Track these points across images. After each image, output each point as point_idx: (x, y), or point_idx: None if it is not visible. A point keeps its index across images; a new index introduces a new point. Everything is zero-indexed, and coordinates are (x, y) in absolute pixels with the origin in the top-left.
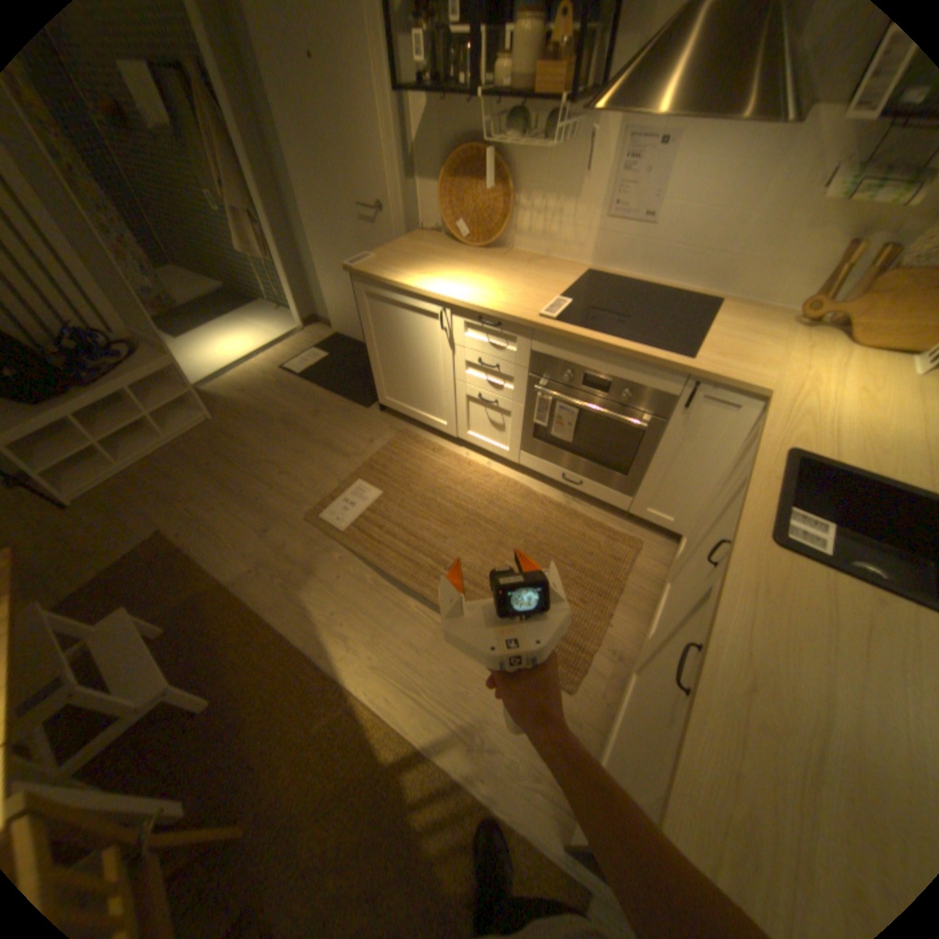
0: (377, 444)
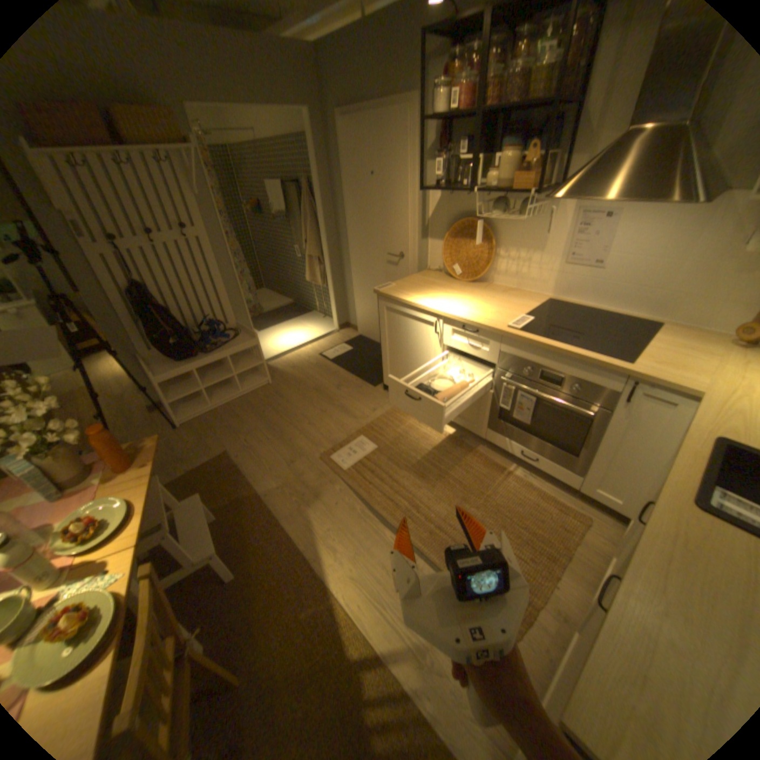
0: (378, 412)
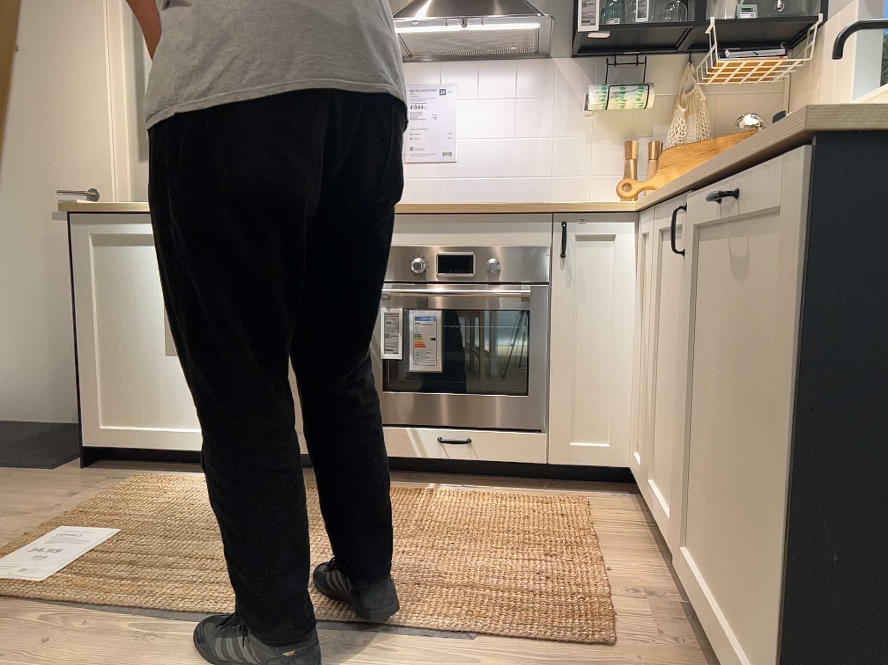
0: (89, 496)
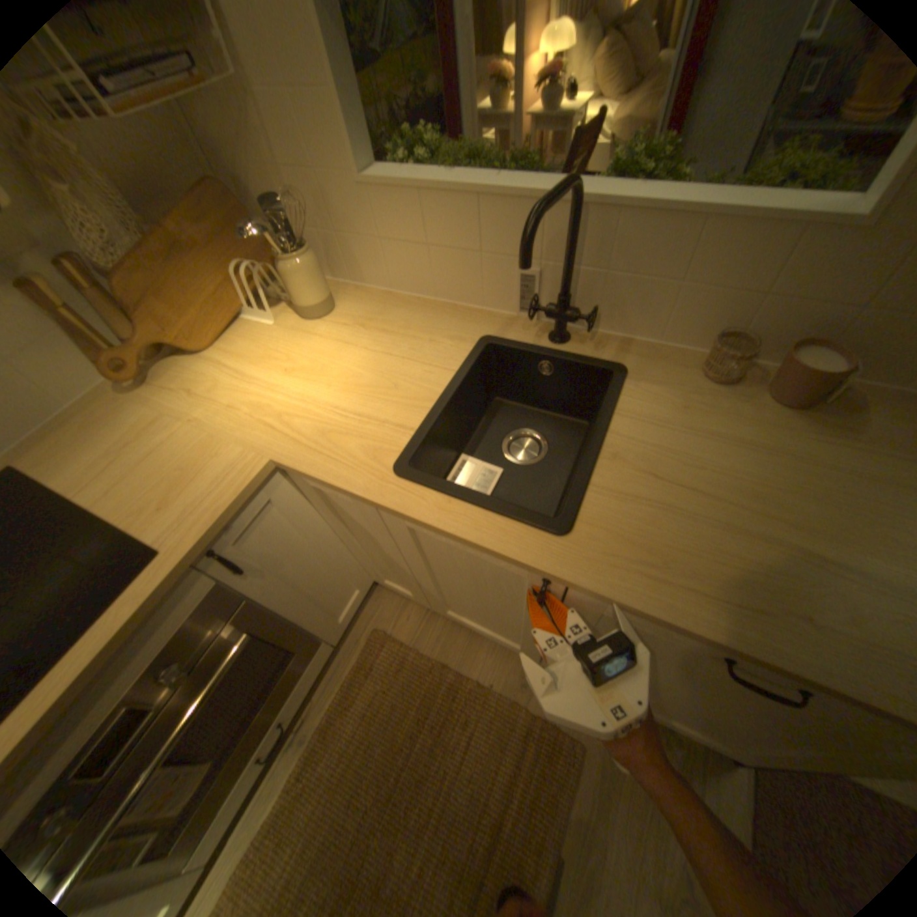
0: None
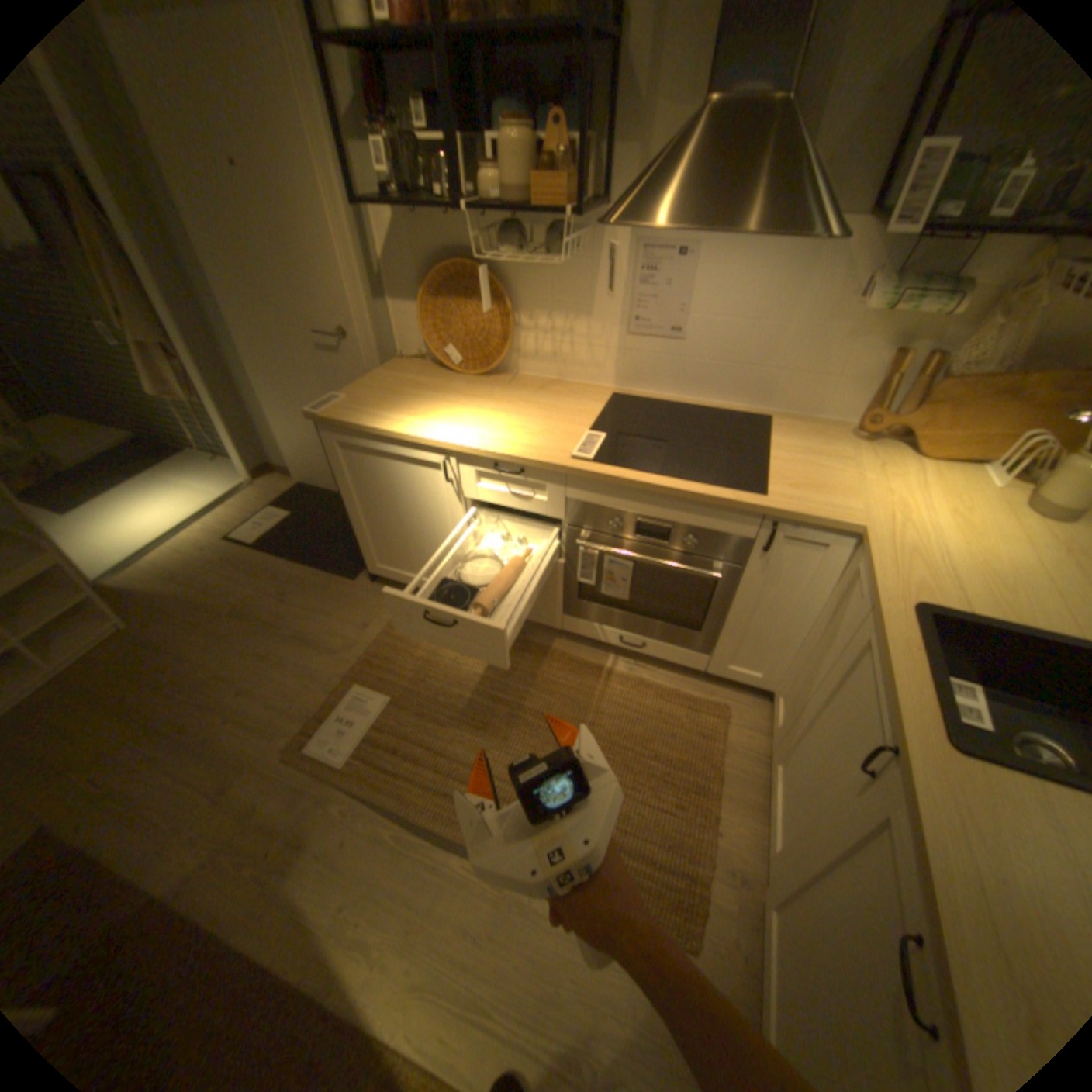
0: (373, 627)
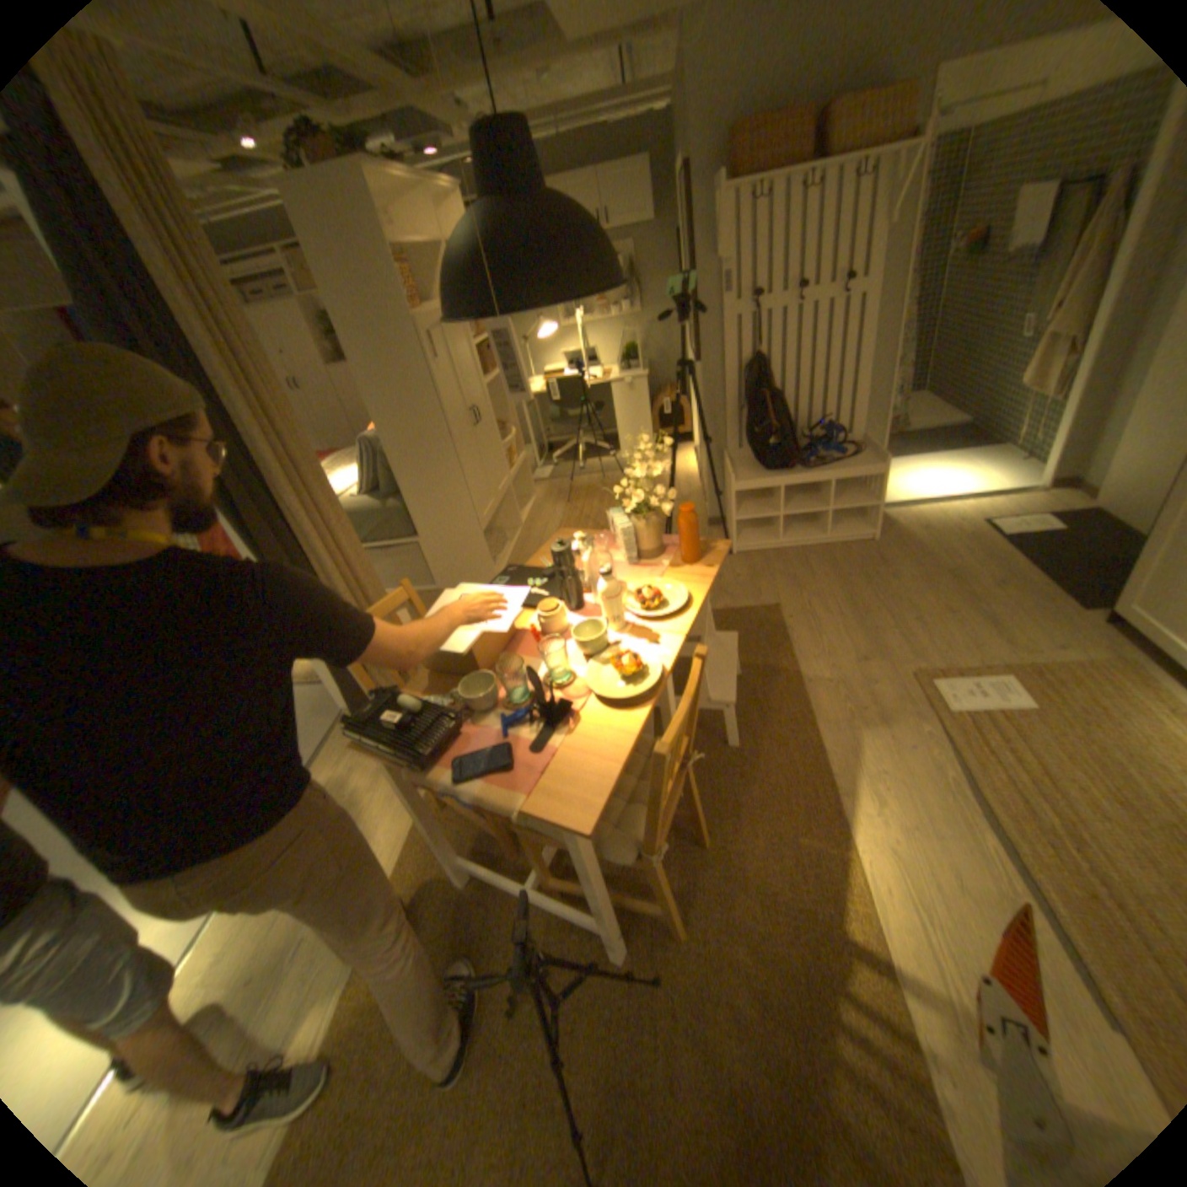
0: (1071, 655)
